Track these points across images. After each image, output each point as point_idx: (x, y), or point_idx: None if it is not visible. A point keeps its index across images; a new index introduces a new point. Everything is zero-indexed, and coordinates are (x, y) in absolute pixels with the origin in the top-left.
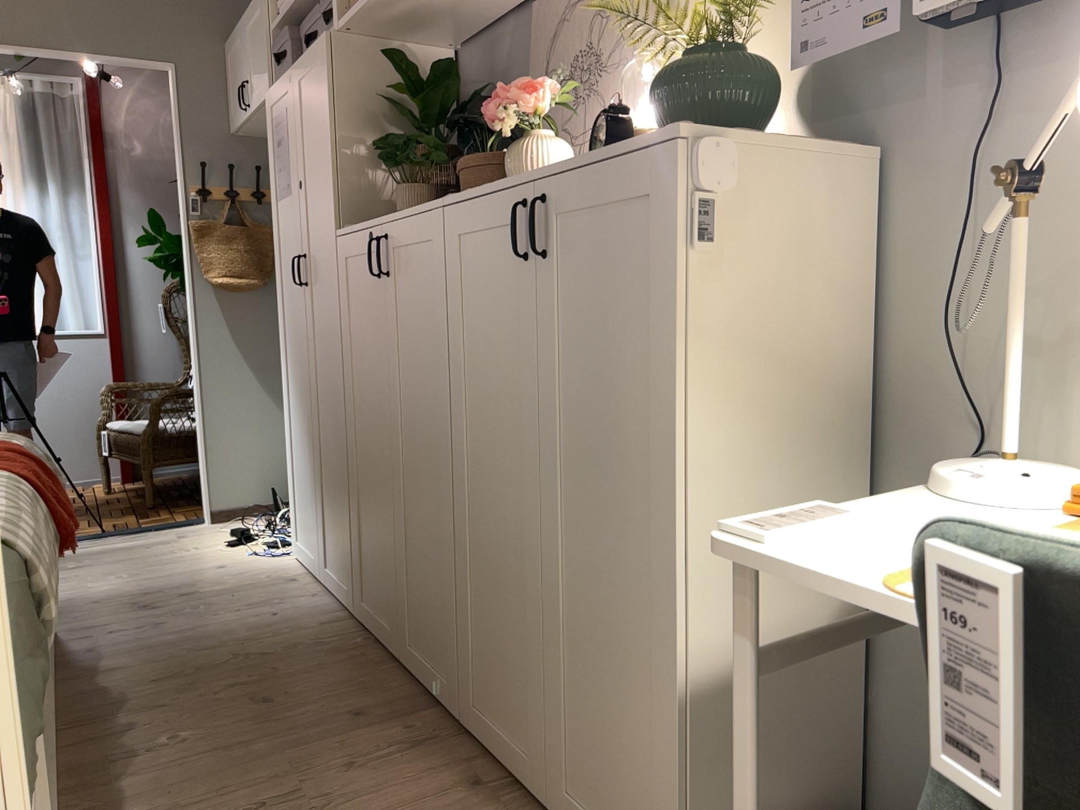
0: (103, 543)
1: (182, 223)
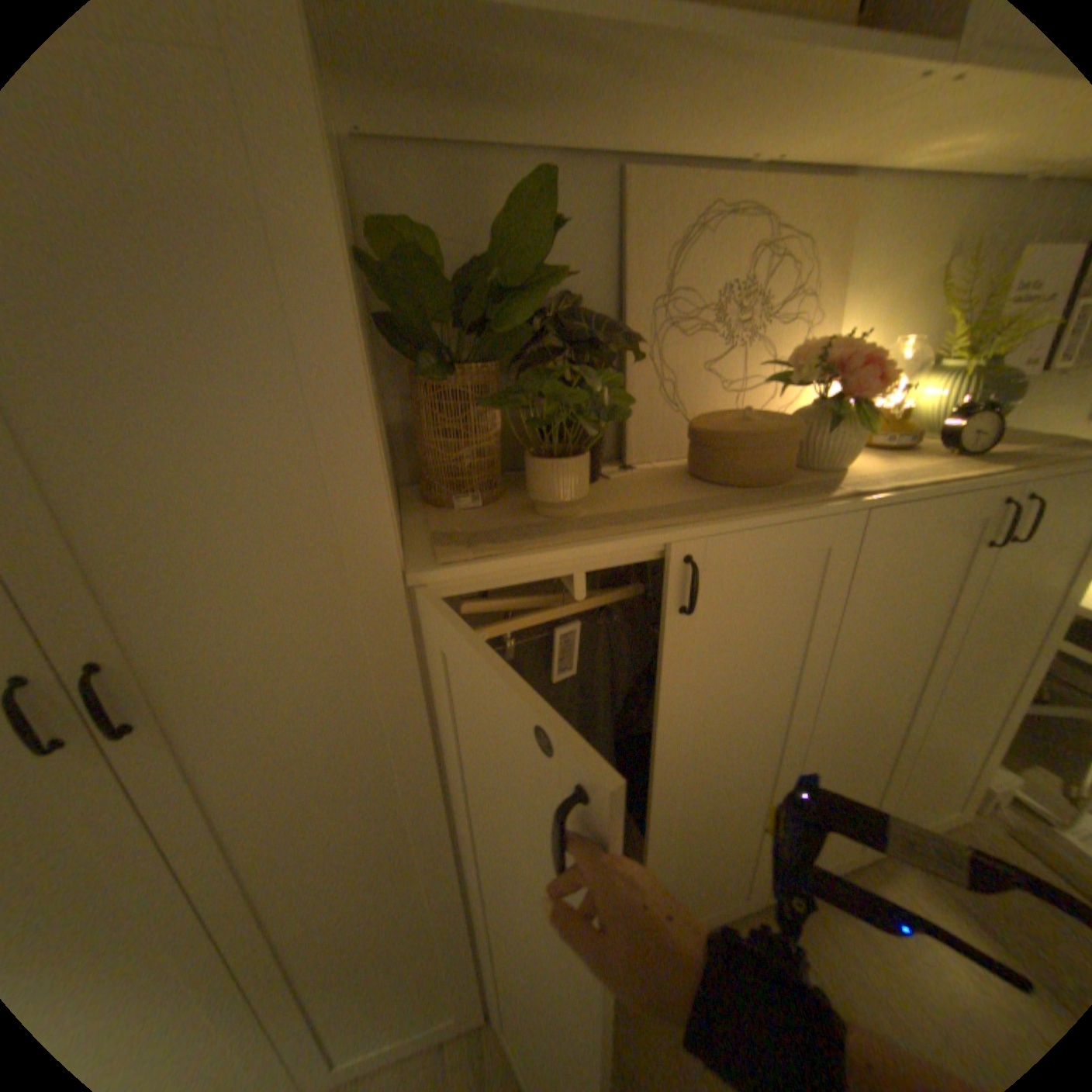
0: None
1: None
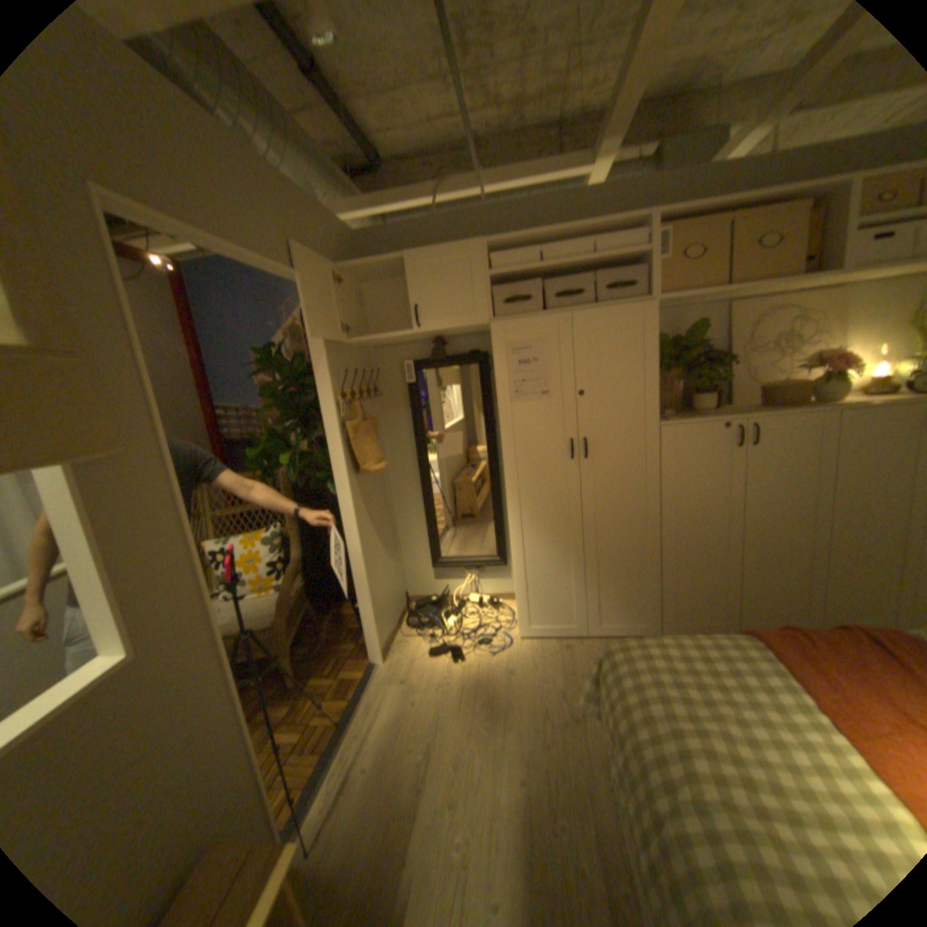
0: (362, 731)
1: (332, 426)
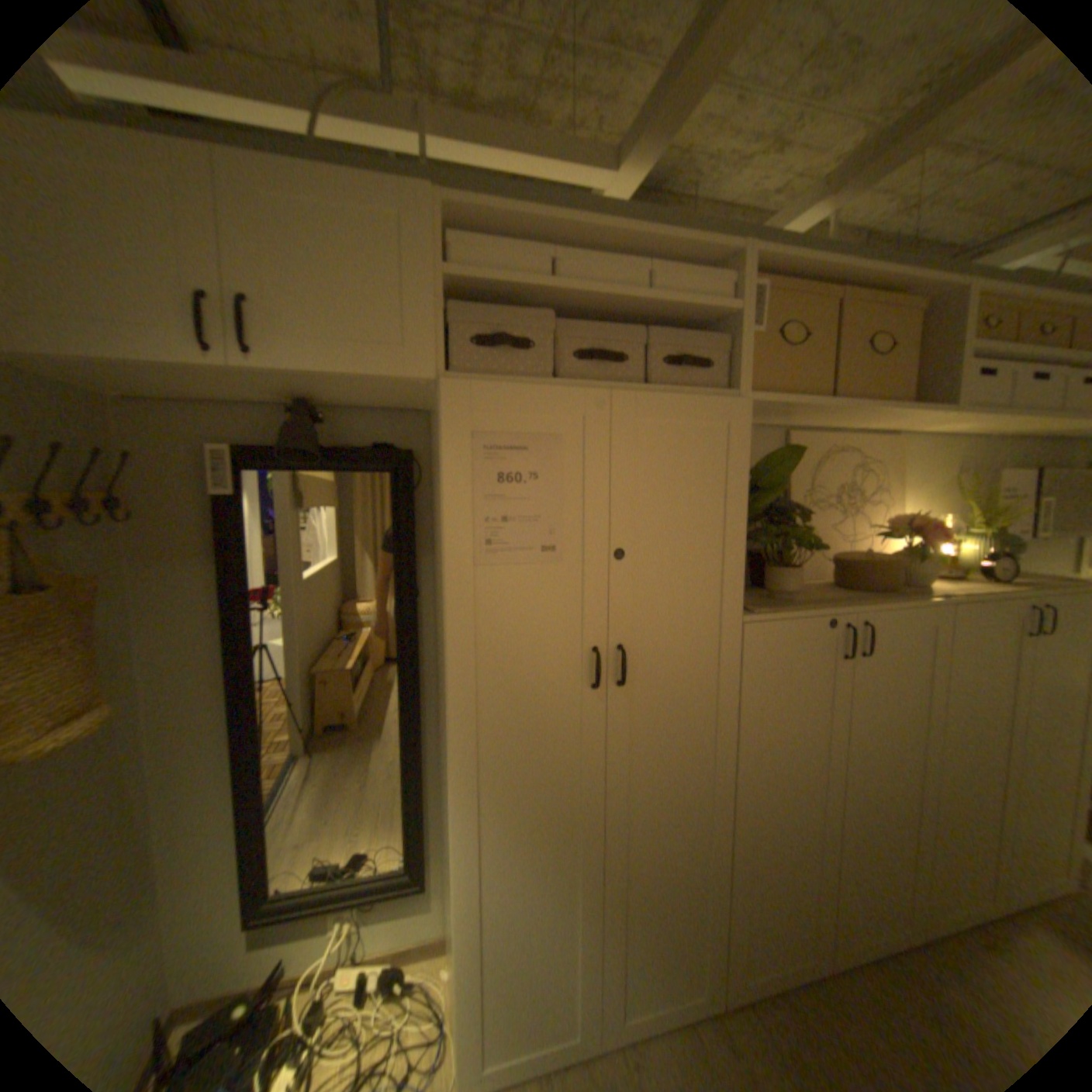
0: None
1: None
